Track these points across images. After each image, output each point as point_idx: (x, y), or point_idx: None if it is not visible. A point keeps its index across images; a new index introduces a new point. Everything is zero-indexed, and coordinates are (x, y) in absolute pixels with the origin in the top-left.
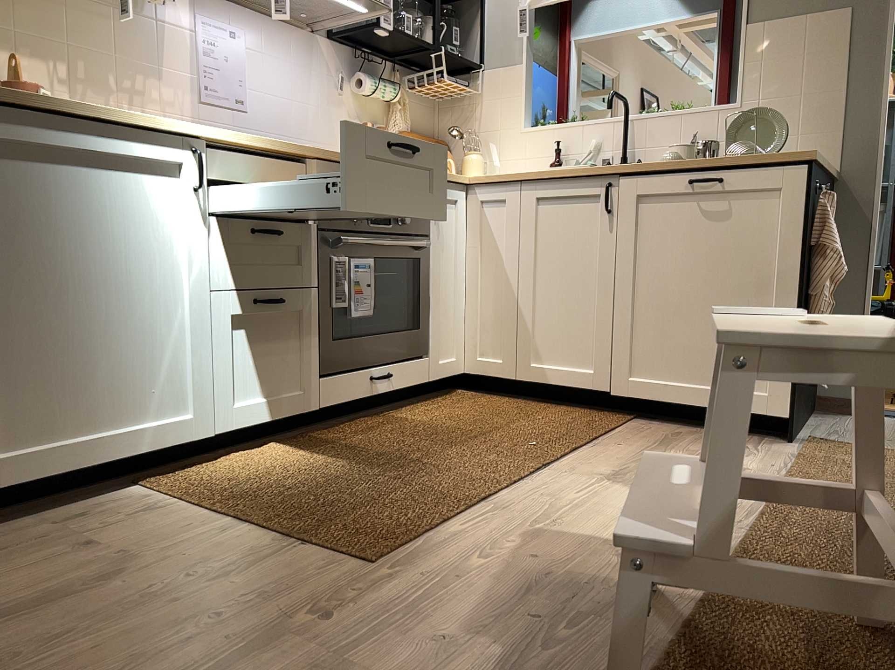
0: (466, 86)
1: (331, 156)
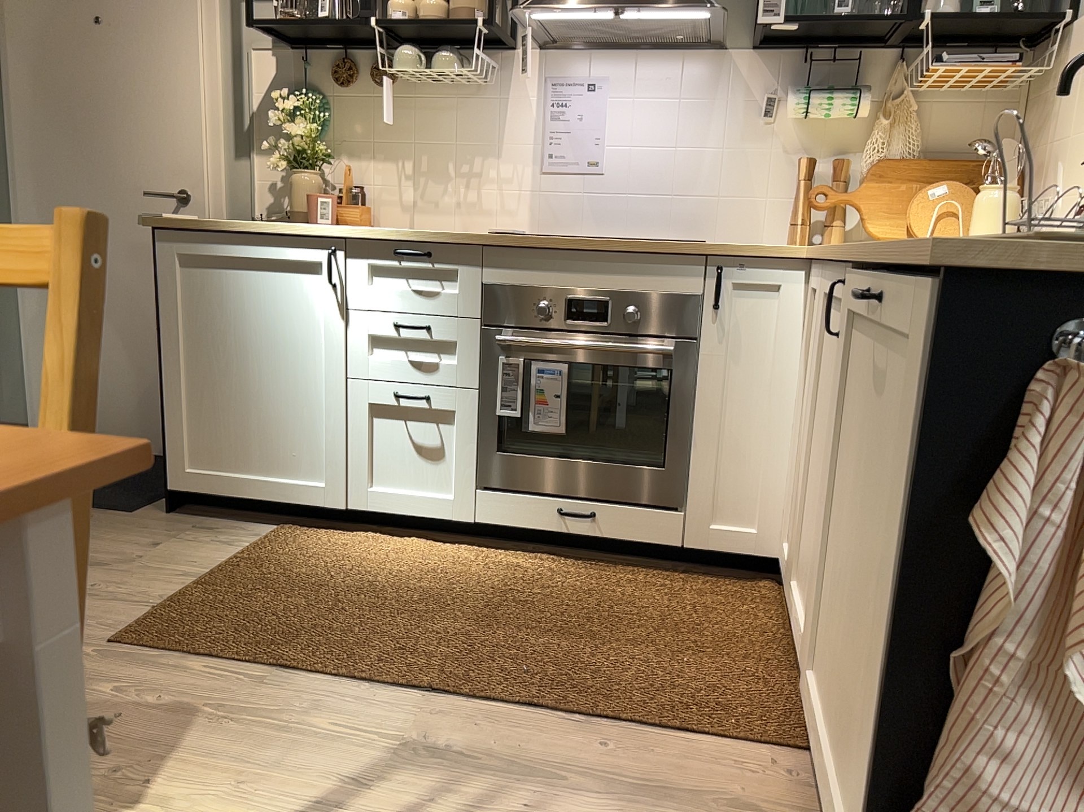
0: (1004, 66)
1: (499, 243)
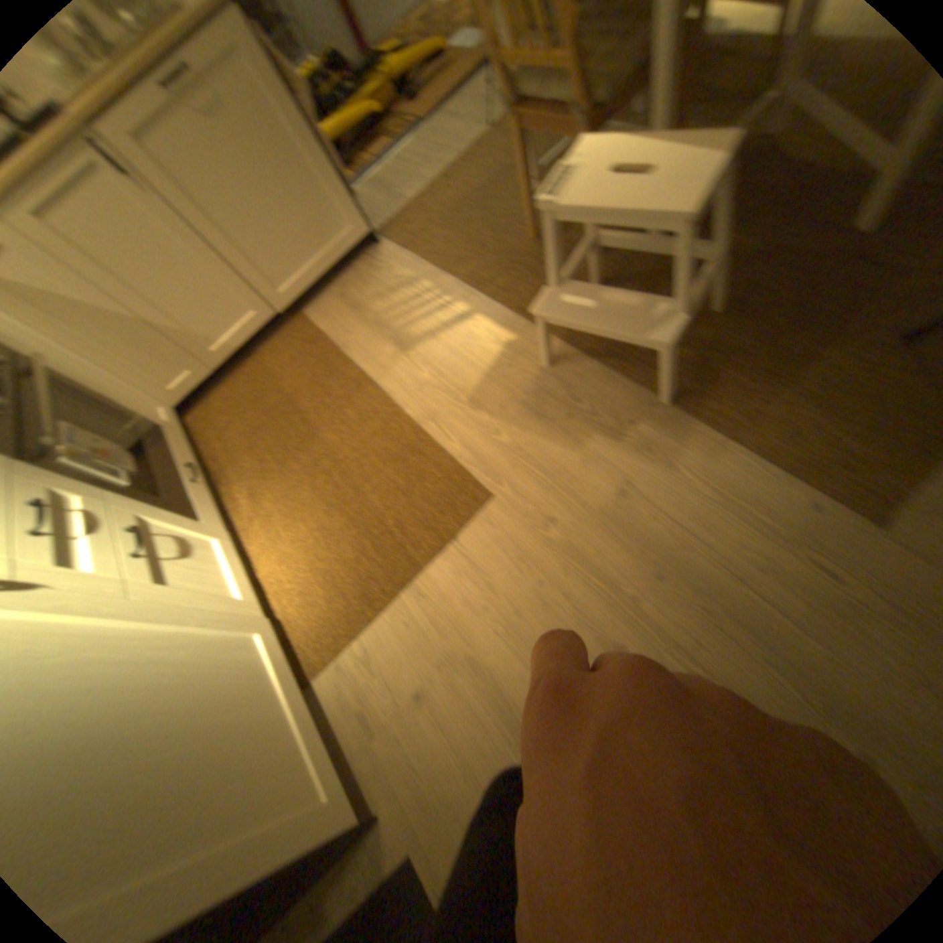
0: None
1: None
